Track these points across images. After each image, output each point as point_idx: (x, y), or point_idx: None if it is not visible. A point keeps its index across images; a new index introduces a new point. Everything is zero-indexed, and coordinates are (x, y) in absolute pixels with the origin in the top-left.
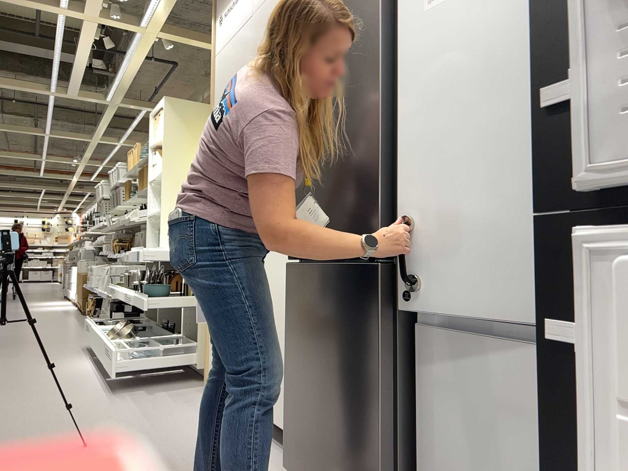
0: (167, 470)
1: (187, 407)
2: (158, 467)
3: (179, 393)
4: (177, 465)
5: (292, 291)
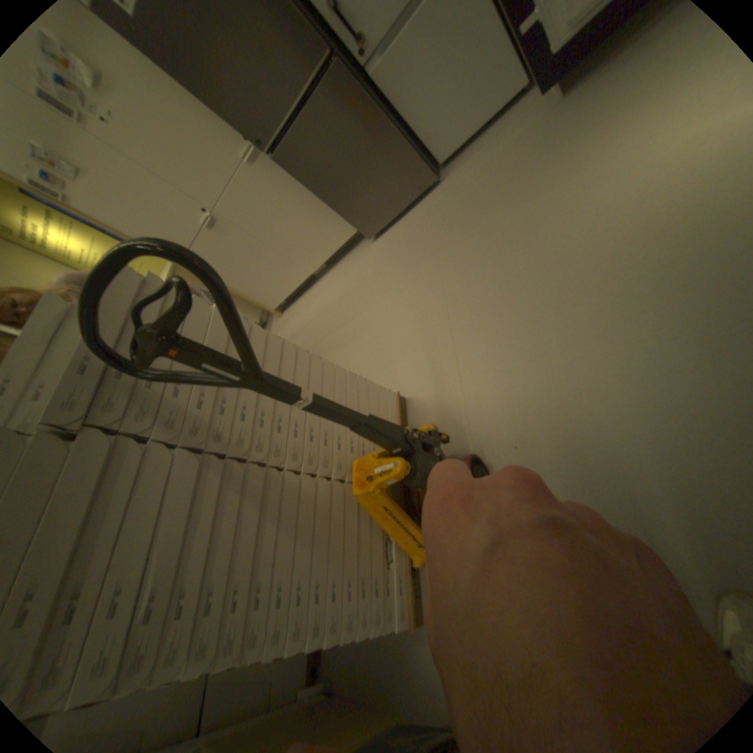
0: (345, 301)
1: (292, 320)
2: (341, 307)
3: (276, 331)
4: (343, 298)
5: (291, 162)
